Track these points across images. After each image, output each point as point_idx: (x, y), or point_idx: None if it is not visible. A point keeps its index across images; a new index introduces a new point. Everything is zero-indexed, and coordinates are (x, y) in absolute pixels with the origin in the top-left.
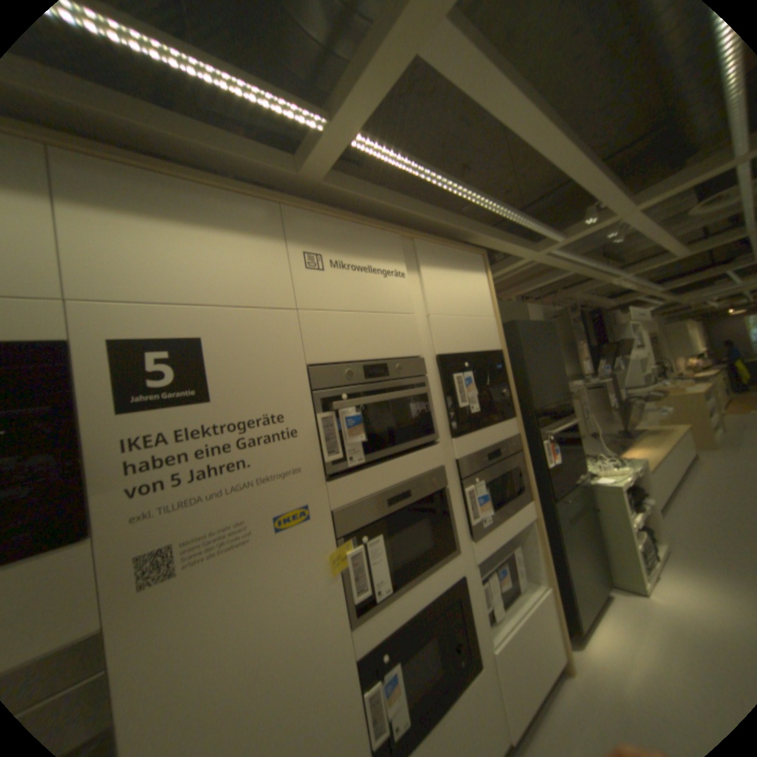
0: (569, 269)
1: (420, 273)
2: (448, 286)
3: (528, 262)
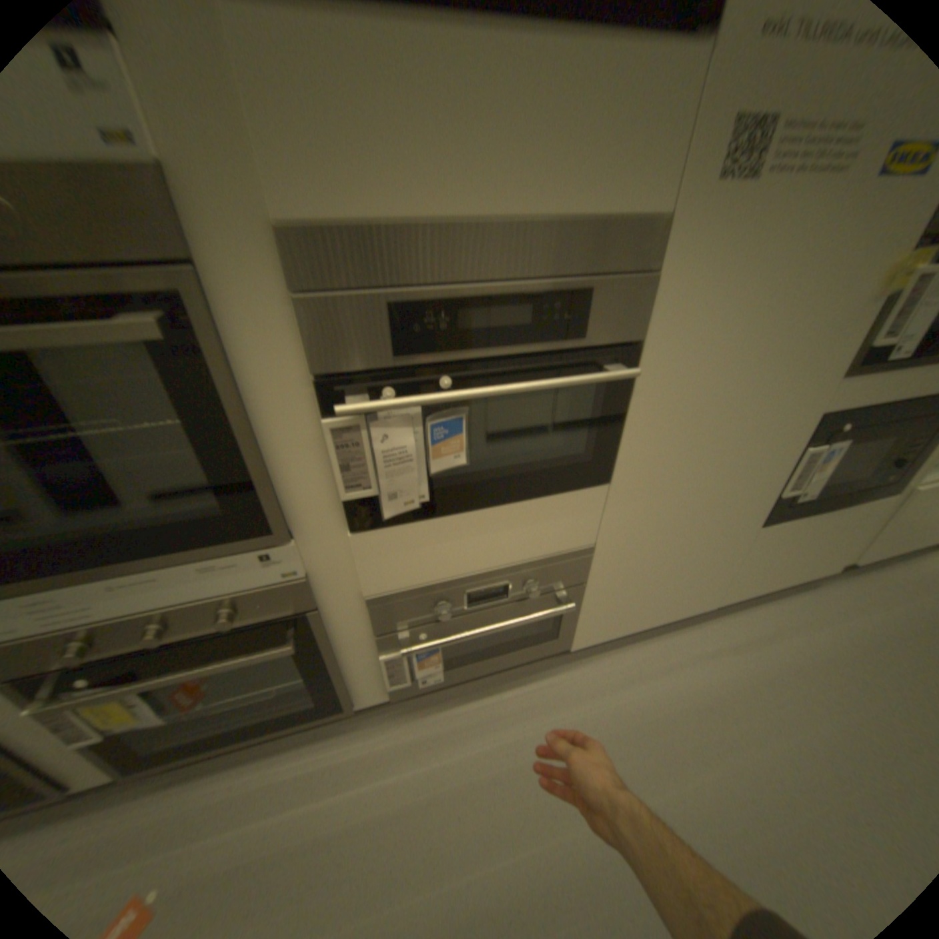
0: None
1: None
2: None
3: None
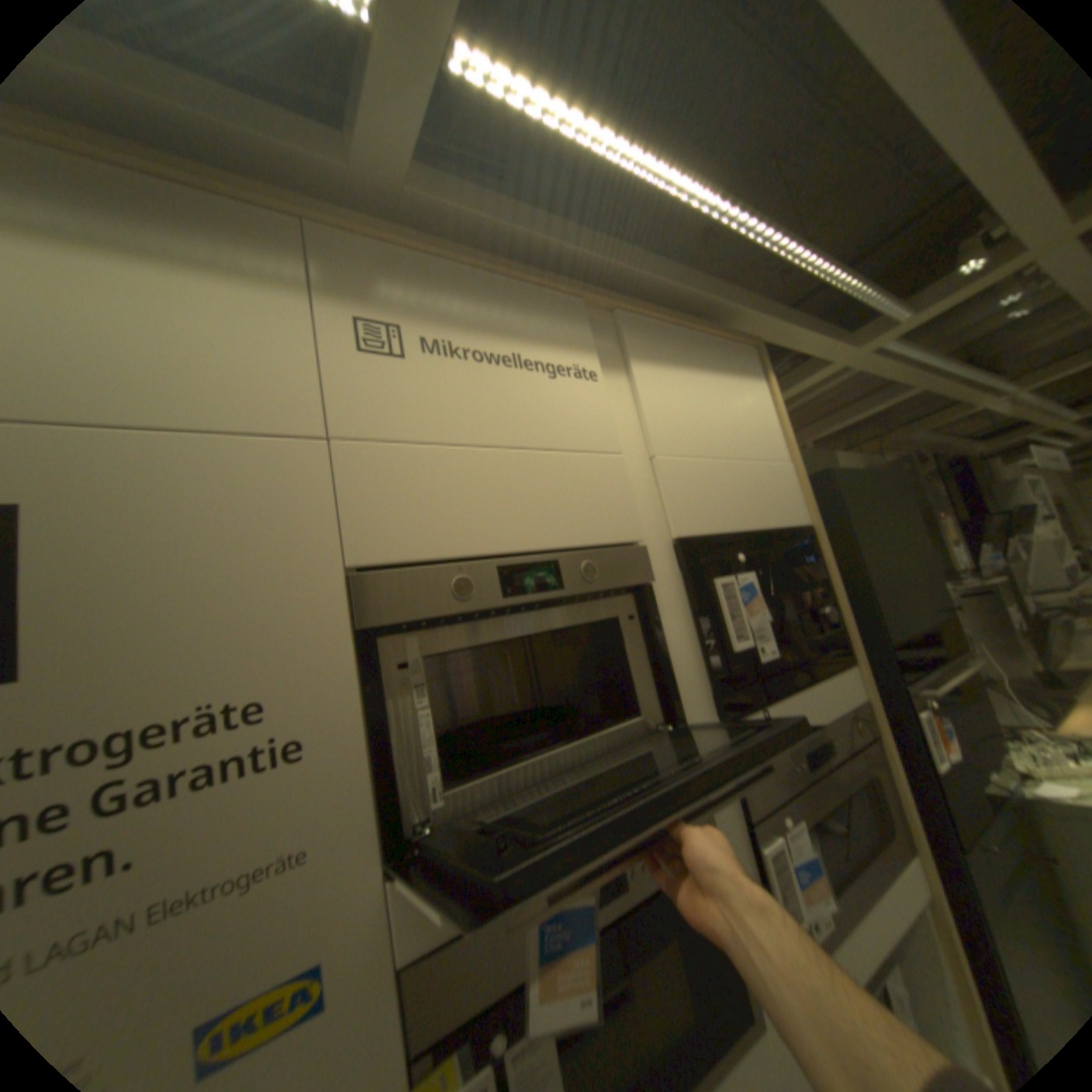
0: (915, 381)
1: (630, 372)
2: (692, 399)
3: (839, 369)
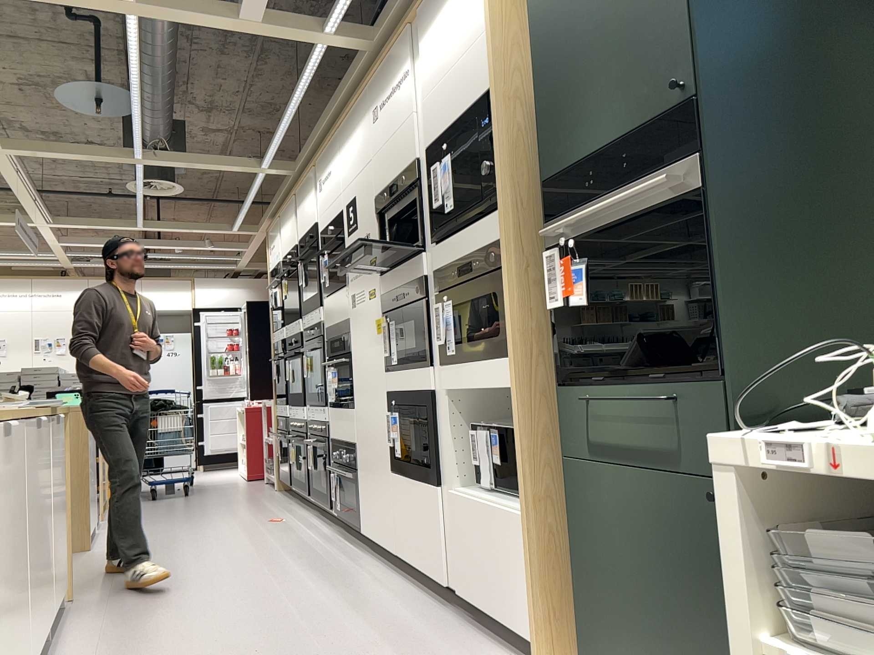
0: None
1: (421, 52)
2: (440, 39)
3: None
